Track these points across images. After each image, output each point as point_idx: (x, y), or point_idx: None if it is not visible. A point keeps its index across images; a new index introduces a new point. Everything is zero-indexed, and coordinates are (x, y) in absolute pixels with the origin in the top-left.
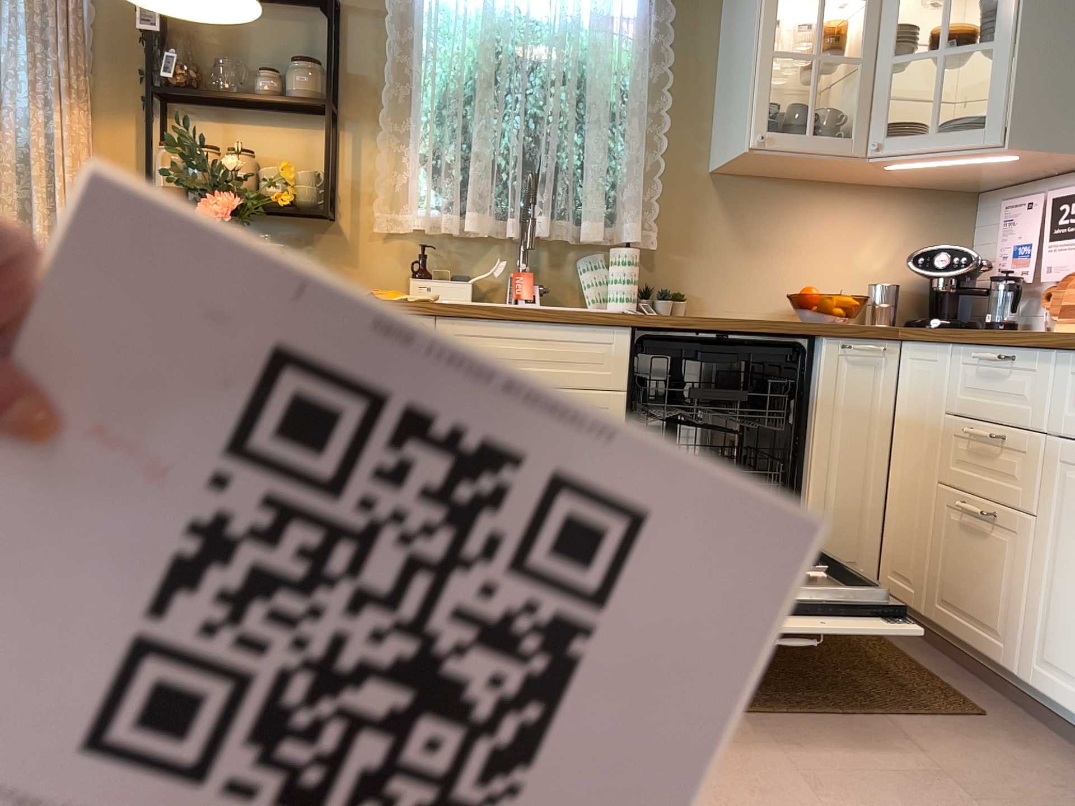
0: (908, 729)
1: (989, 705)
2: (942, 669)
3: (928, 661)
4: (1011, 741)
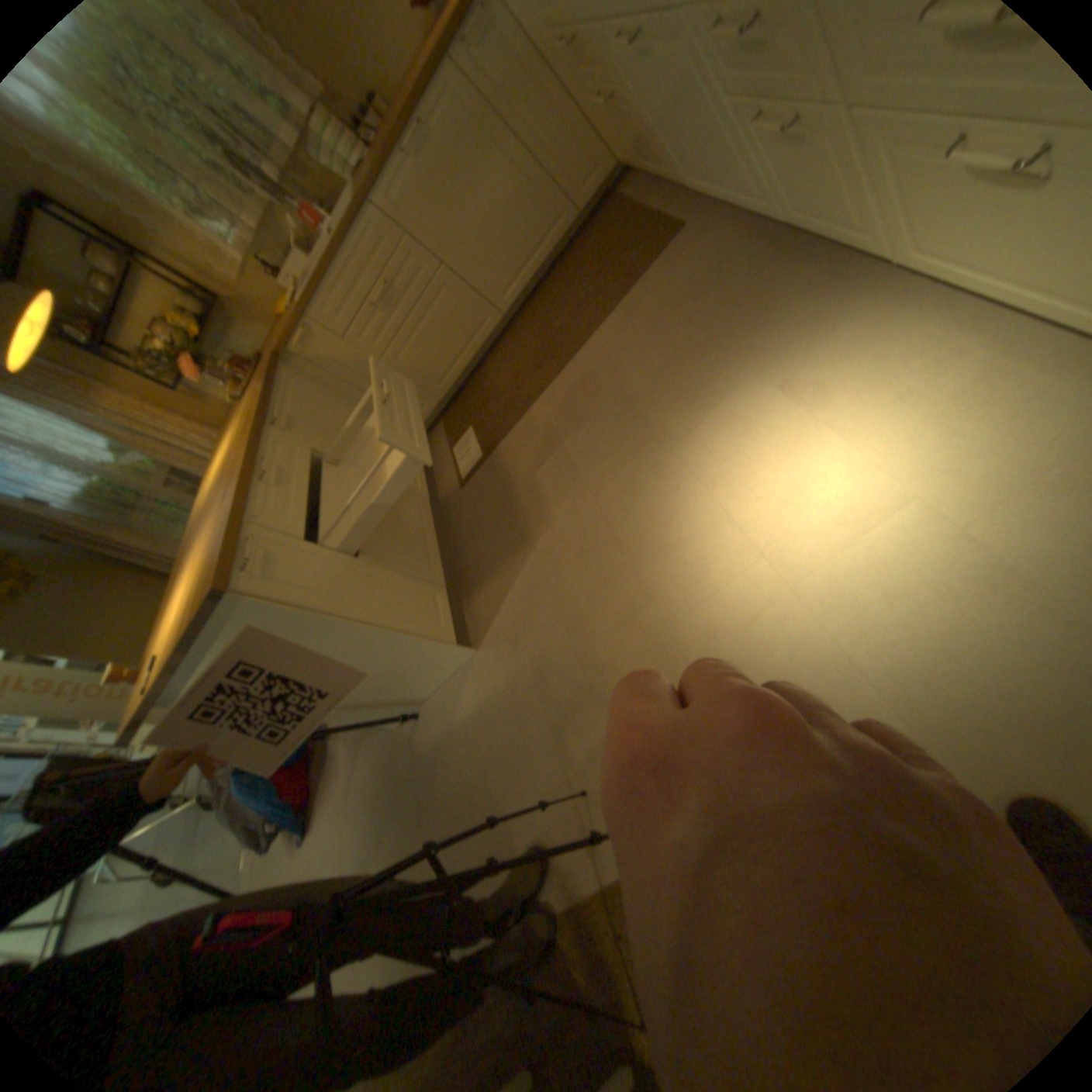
0: (649, 275)
1: (688, 205)
2: (665, 195)
3: (658, 195)
4: (697, 230)
